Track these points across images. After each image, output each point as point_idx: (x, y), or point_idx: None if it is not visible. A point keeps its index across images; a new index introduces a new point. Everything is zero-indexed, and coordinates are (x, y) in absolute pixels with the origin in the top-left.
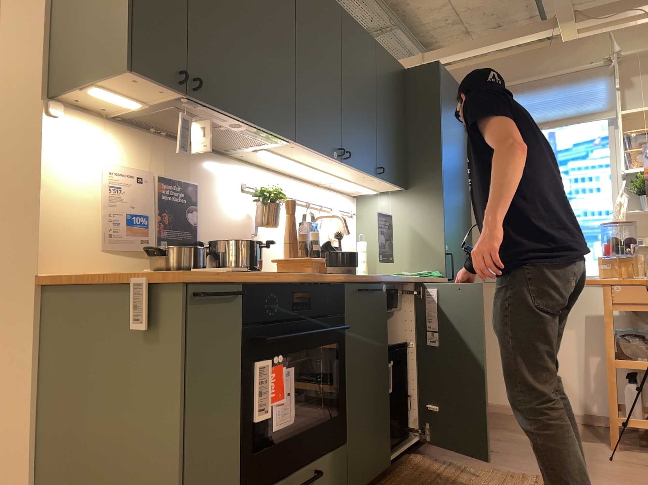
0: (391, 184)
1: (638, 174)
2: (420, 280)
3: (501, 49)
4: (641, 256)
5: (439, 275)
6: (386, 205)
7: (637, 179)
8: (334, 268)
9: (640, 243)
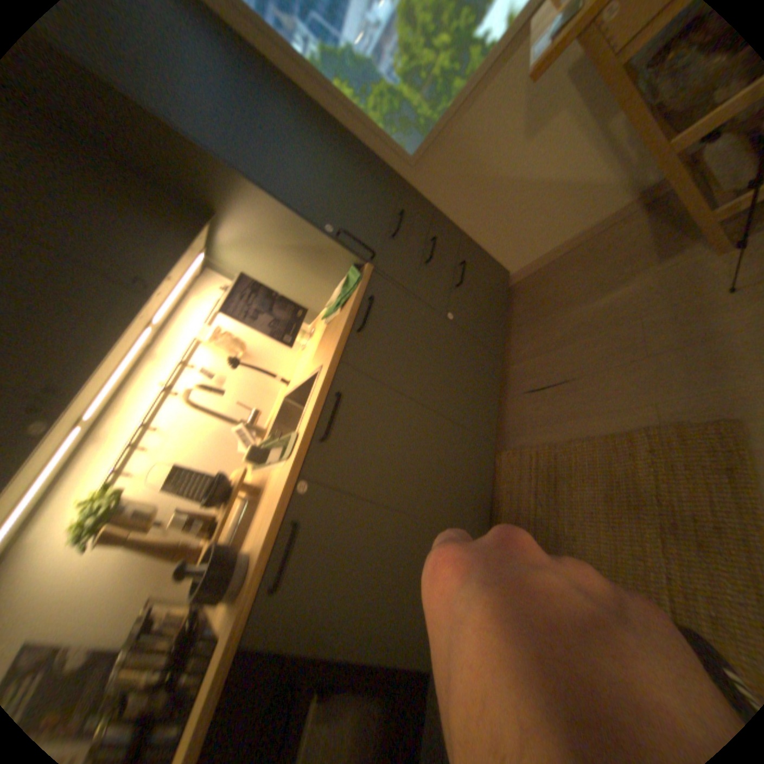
0: (186, 249)
1: None
2: (335, 360)
3: None
4: None
5: (354, 281)
6: (229, 246)
7: None
8: (213, 606)
9: None
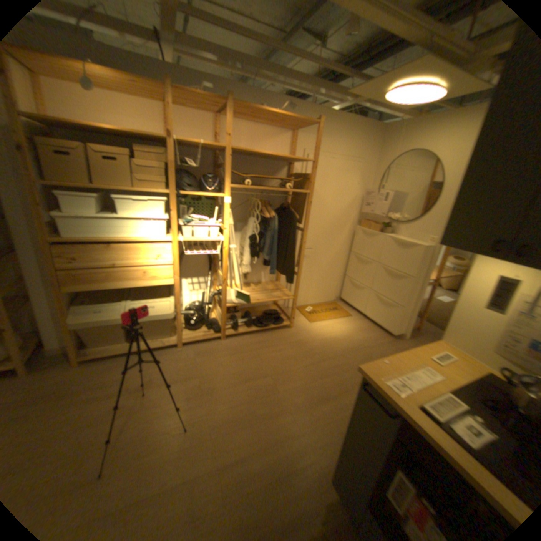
0: None
1: None
2: None
3: None
4: None
5: None
6: None
7: None
8: None
9: None
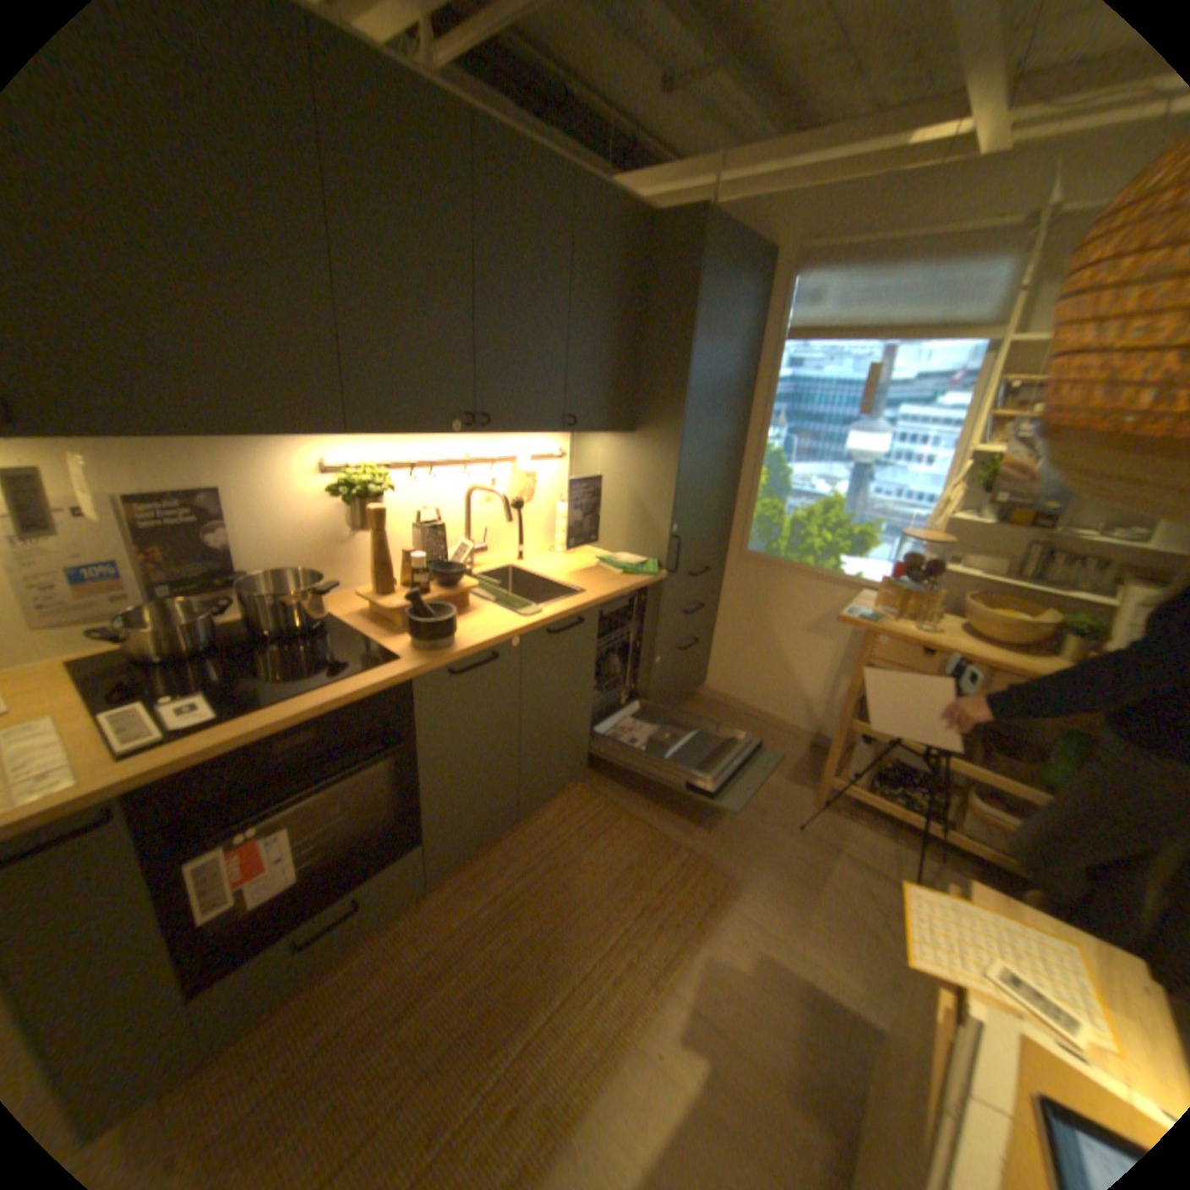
0: (598, 432)
1: (1001, 452)
2: (598, 602)
3: (859, 154)
4: (942, 593)
5: (648, 574)
6: (604, 450)
7: (997, 457)
8: (410, 641)
9: (956, 563)
